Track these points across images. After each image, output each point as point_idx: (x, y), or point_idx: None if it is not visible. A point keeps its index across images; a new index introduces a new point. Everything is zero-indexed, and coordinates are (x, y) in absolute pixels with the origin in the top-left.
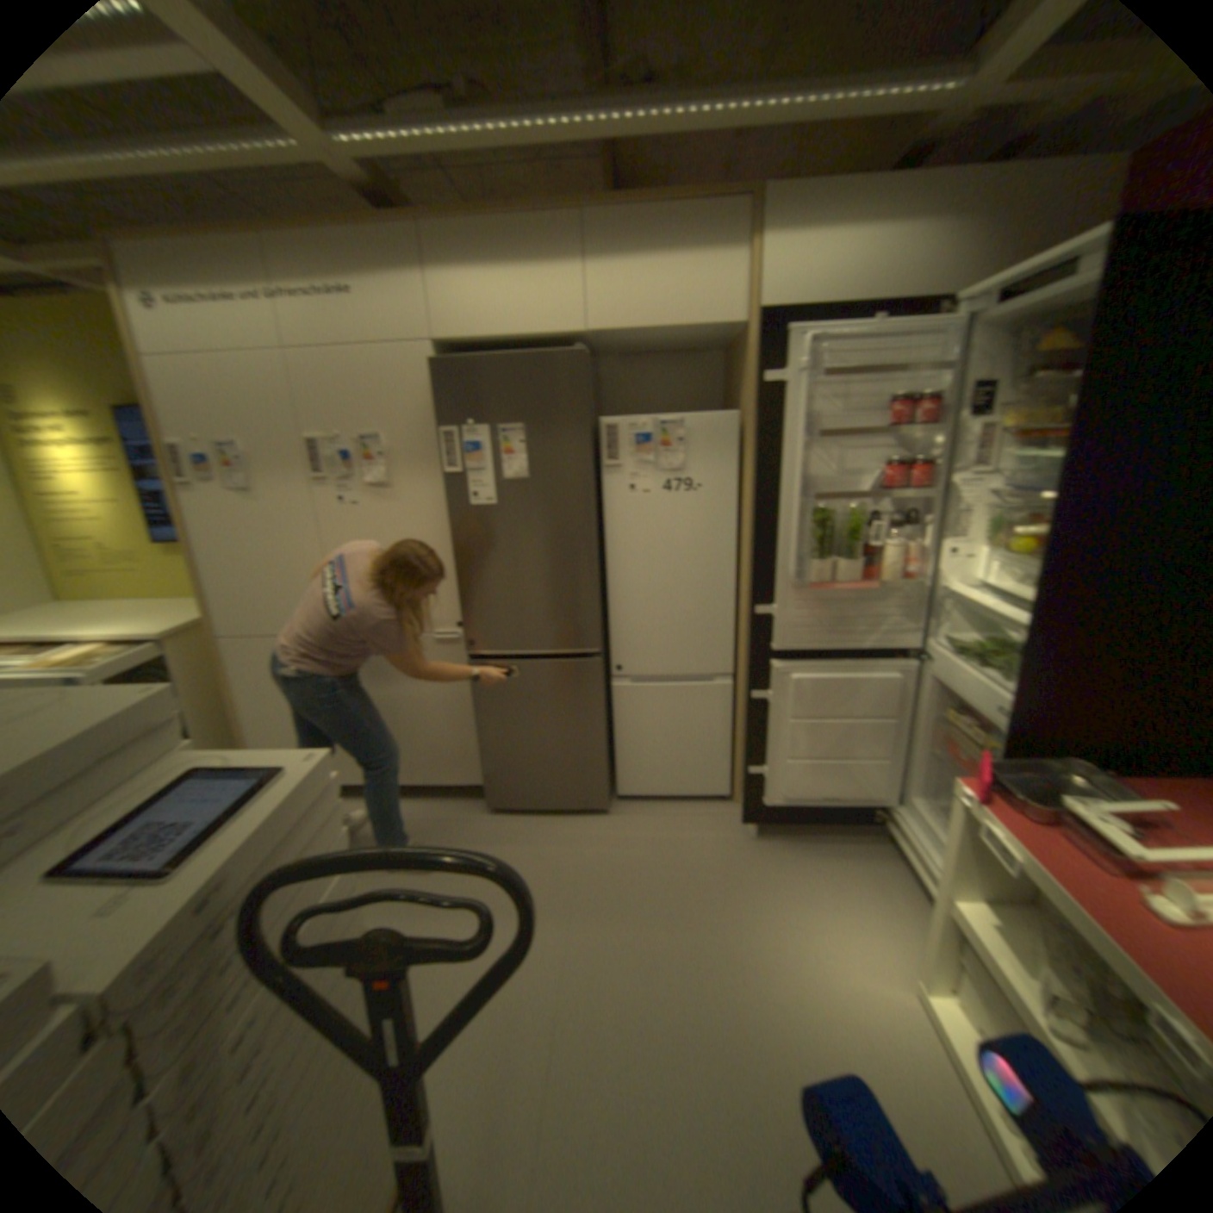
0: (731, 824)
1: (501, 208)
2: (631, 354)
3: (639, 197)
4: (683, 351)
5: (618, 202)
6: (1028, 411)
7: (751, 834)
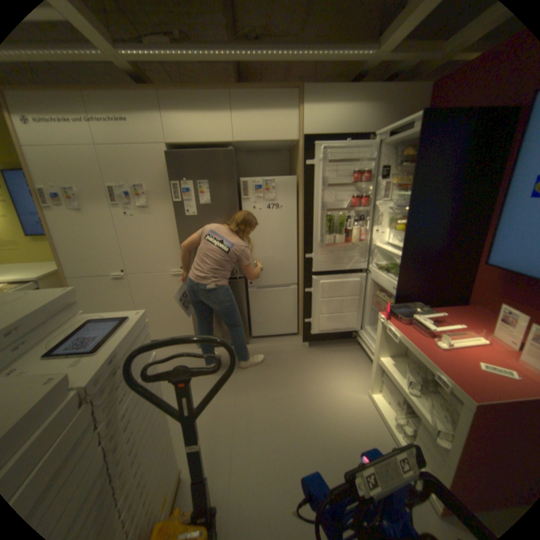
0: (297, 343)
1: (193, 86)
2: (250, 151)
3: (252, 86)
4: (271, 150)
5: (243, 87)
6: (400, 177)
7: (305, 346)
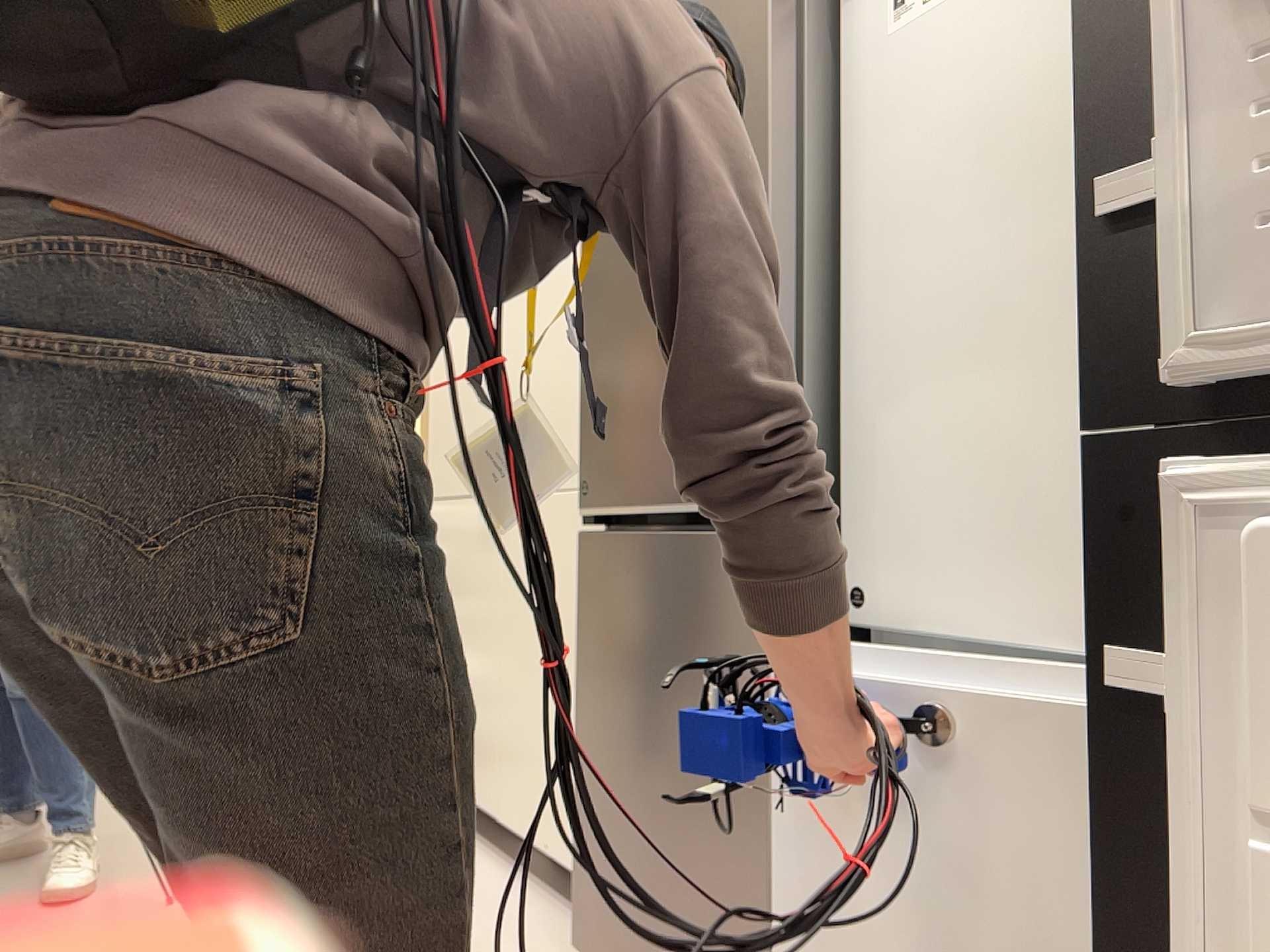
0: None
1: None
2: None
3: None
4: None
5: None
6: None
7: None
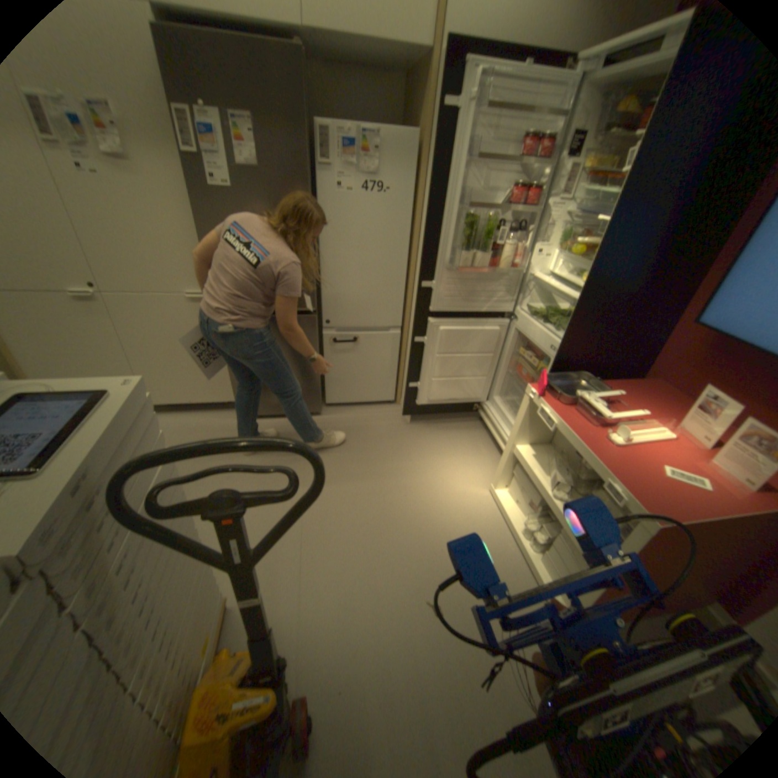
0: (394, 415)
1: None
2: (331, 59)
3: None
4: (373, 66)
5: None
6: (599, 156)
7: (405, 420)
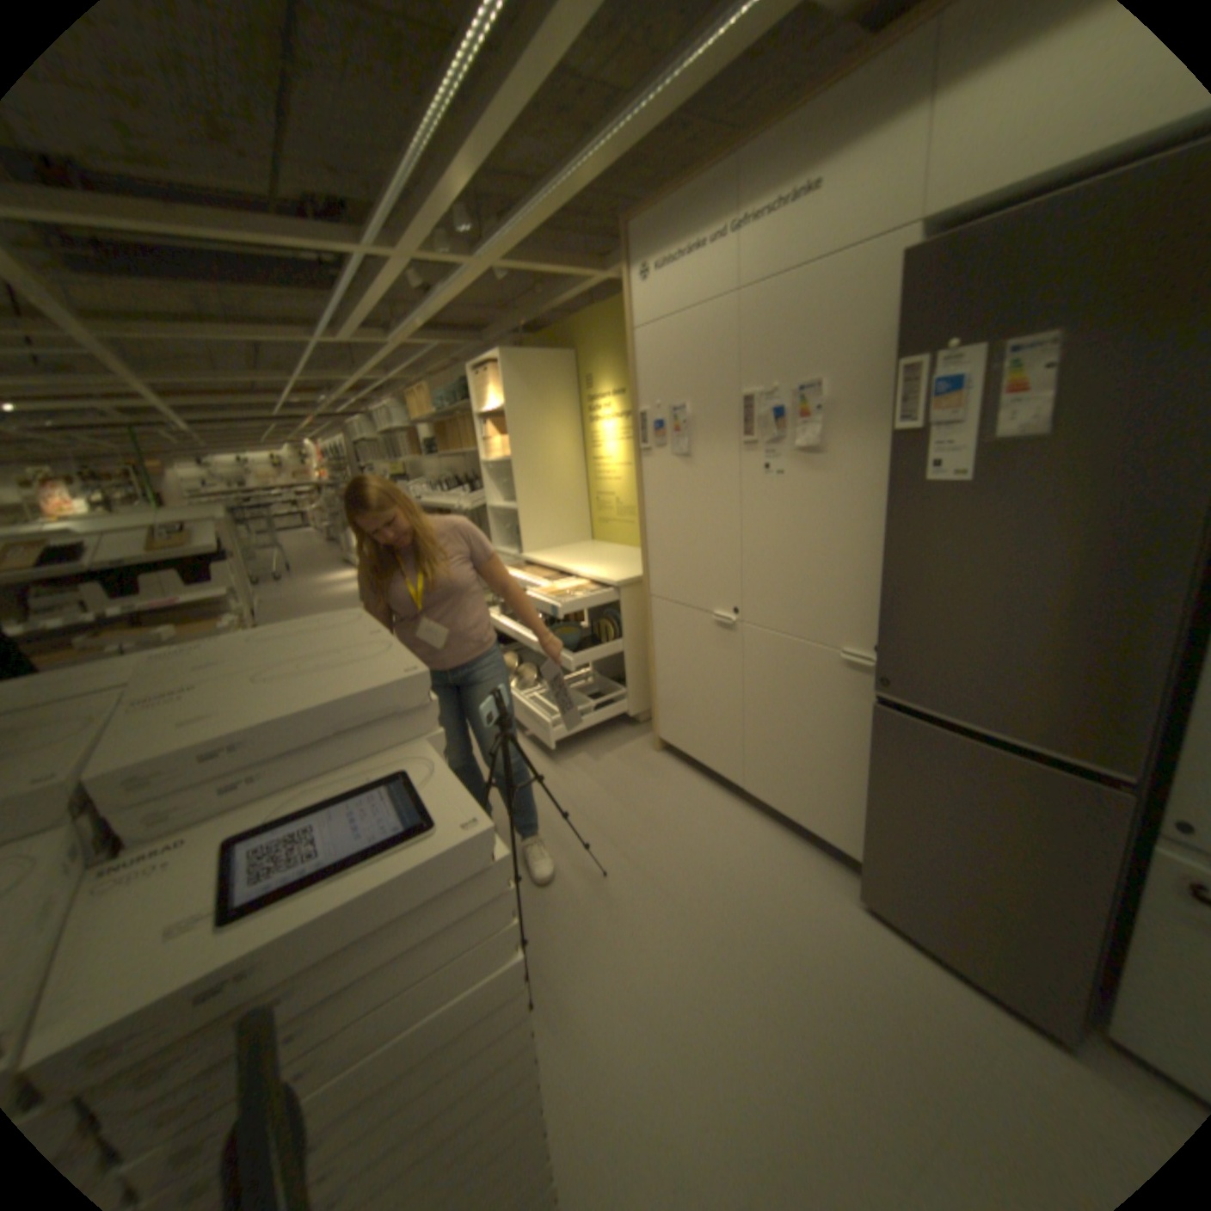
0: None
1: None
2: None
3: None
4: None
5: None
6: None
7: None
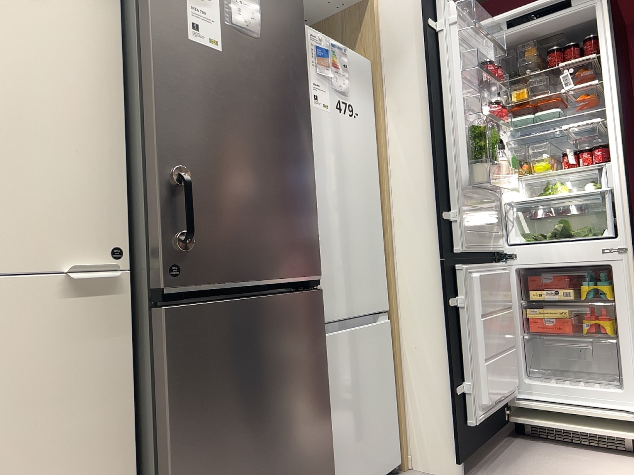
0: None
1: None
2: None
3: None
4: None
5: None
6: (519, 92)
7: None
